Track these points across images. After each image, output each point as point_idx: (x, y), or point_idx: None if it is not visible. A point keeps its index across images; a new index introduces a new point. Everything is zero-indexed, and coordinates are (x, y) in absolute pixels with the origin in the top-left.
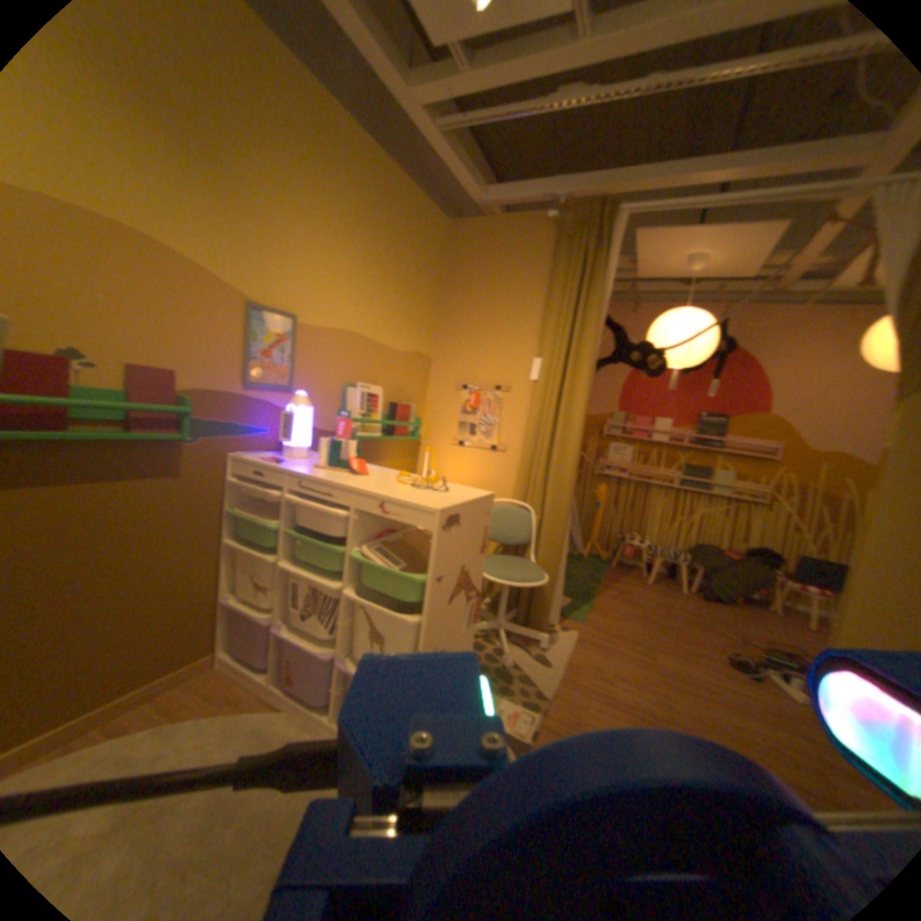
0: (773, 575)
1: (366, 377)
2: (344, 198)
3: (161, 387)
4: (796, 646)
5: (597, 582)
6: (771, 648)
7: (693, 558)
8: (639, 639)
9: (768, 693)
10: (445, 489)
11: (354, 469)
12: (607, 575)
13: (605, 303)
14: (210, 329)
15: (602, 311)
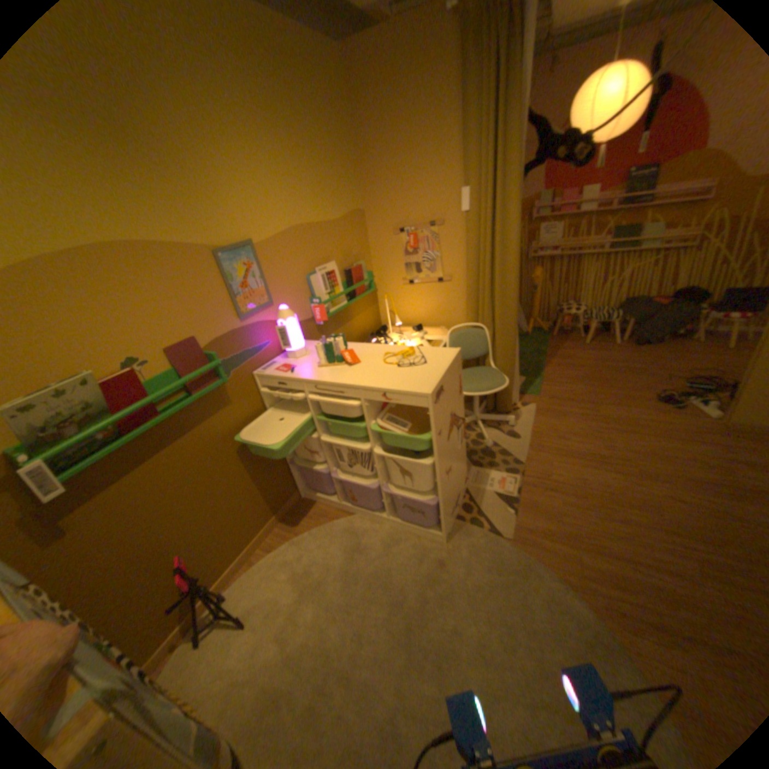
0: (698, 309)
1: (320, 258)
2: (241, 89)
3: (193, 352)
4: (715, 366)
5: (543, 354)
6: (693, 374)
7: (625, 310)
8: (584, 396)
9: (689, 415)
10: (422, 357)
11: (348, 359)
12: (550, 344)
13: (525, 105)
14: (199, 288)
15: (523, 118)
